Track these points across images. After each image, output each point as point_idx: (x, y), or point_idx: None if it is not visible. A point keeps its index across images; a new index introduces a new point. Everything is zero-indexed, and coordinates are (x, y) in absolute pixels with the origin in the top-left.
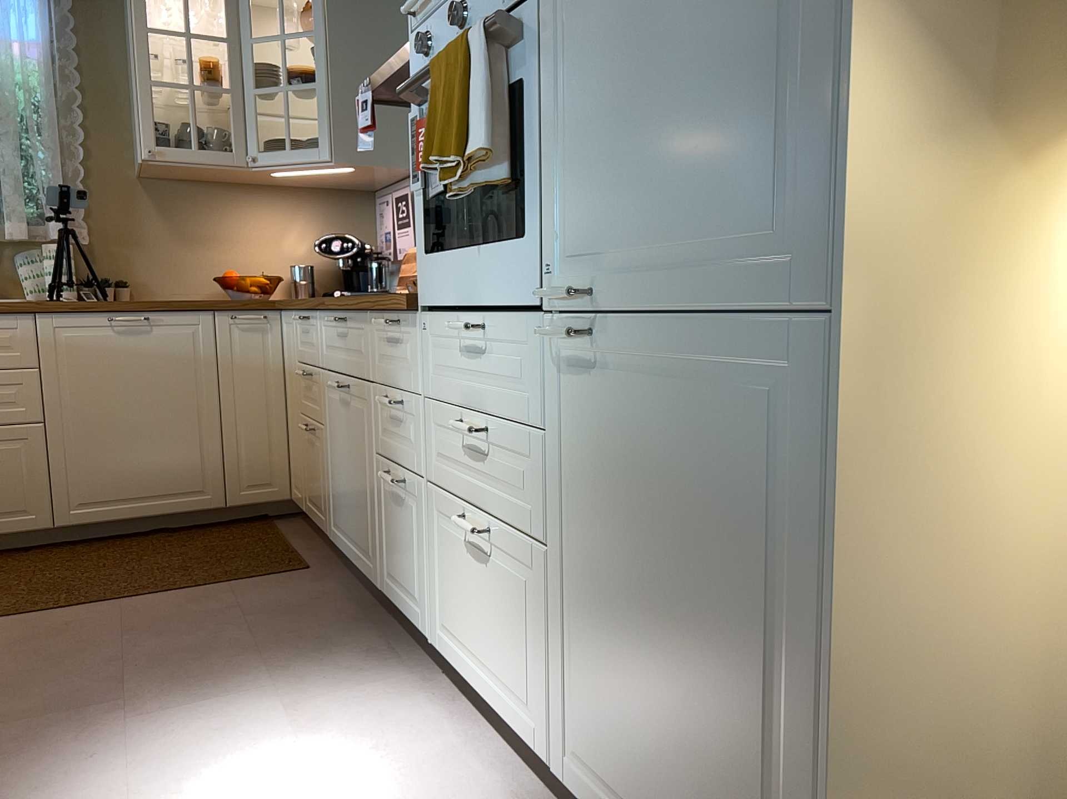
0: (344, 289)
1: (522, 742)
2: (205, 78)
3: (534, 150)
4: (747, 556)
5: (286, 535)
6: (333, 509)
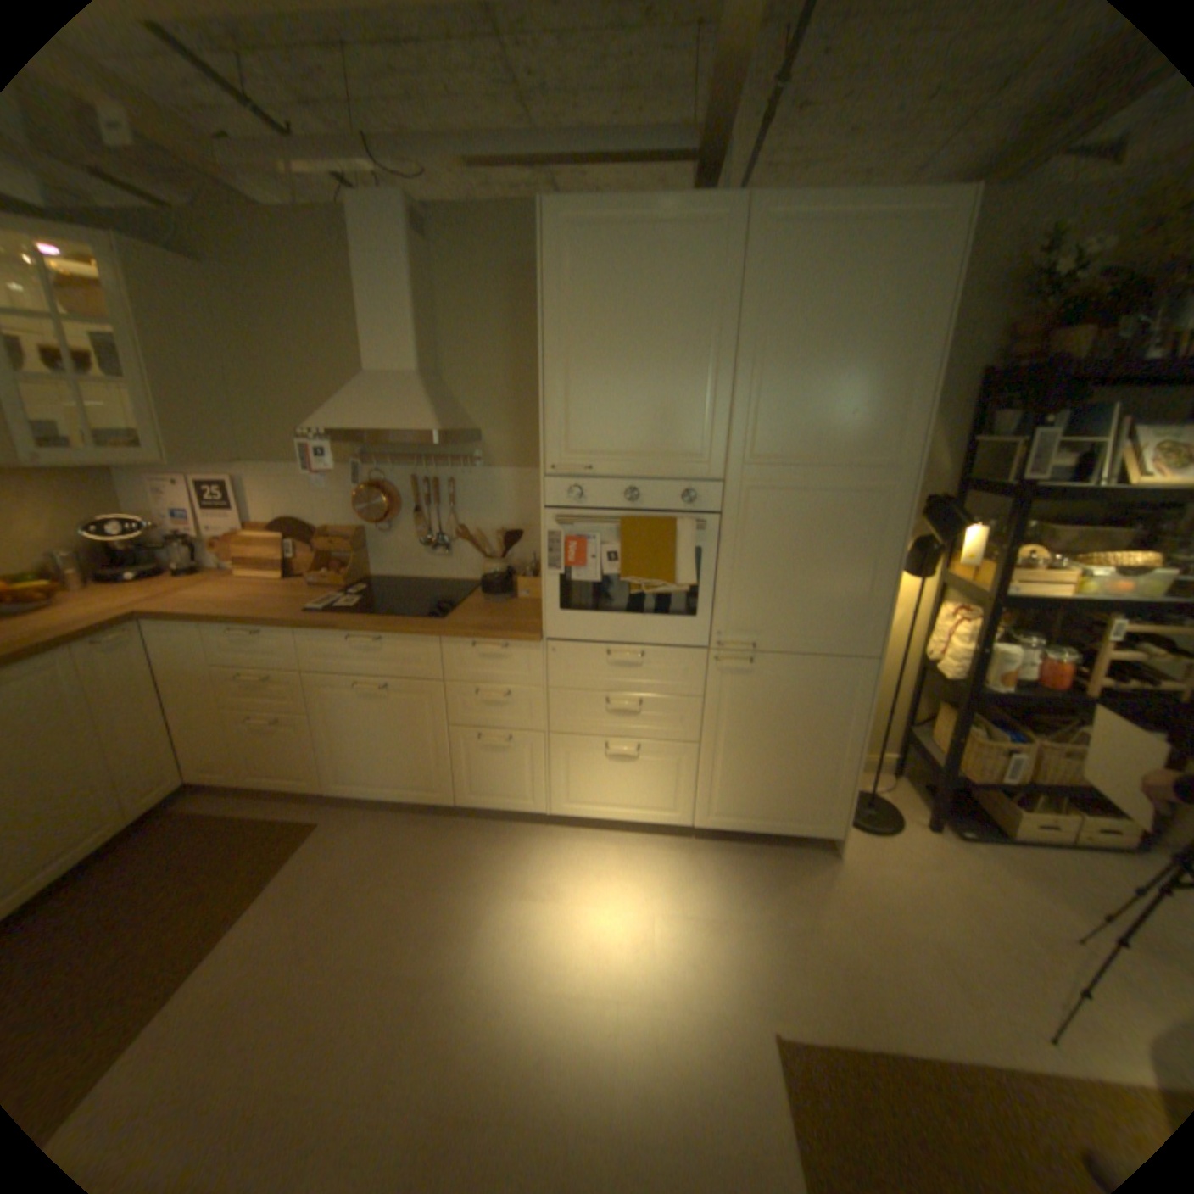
0: (135, 573)
1: (659, 824)
2: None
3: (707, 583)
4: (826, 723)
5: (217, 816)
6: (336, 774)
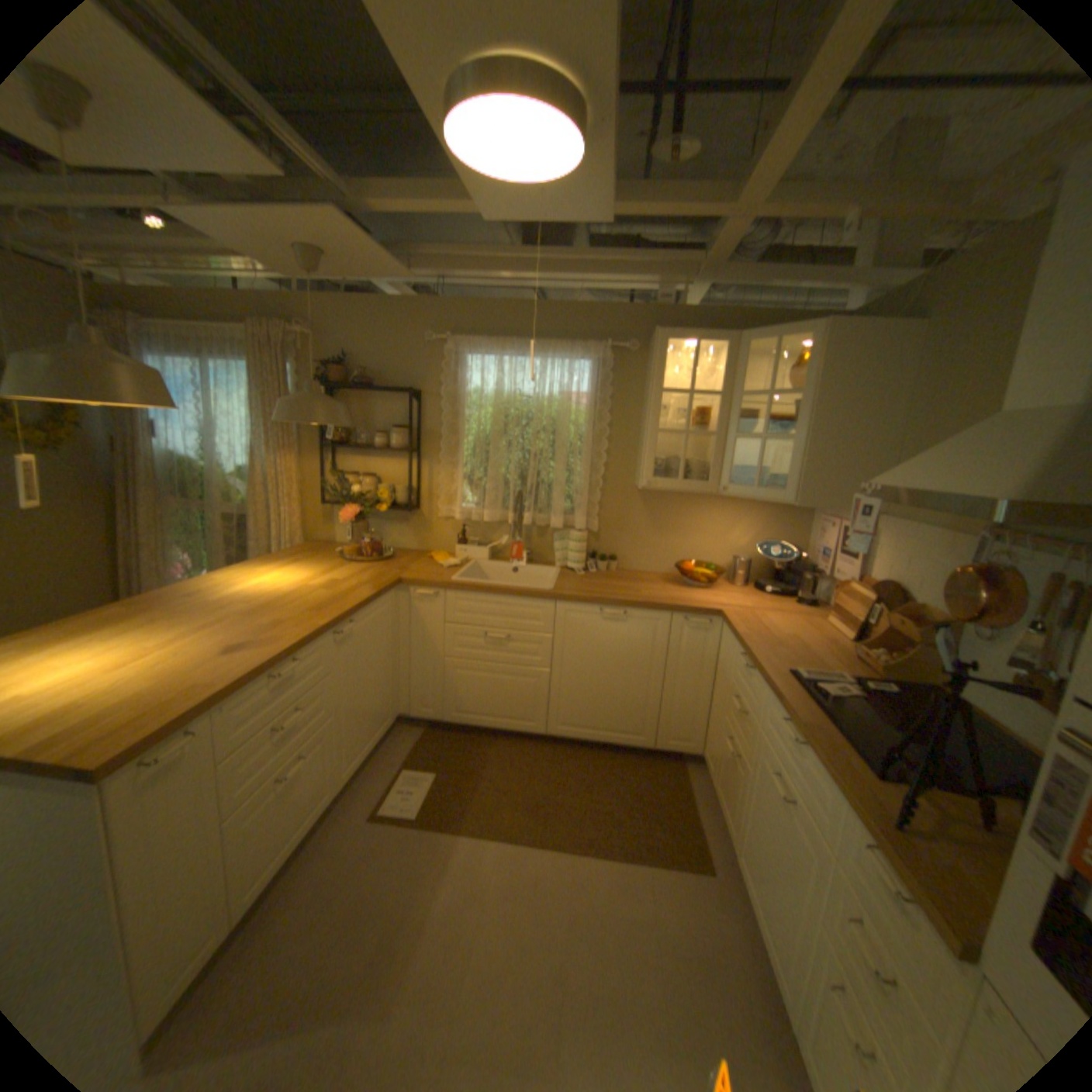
0: (776, 588)
1: None
2: (697, 418)
3: None
4: None
5: (695, 795)
6: (747, 851)
